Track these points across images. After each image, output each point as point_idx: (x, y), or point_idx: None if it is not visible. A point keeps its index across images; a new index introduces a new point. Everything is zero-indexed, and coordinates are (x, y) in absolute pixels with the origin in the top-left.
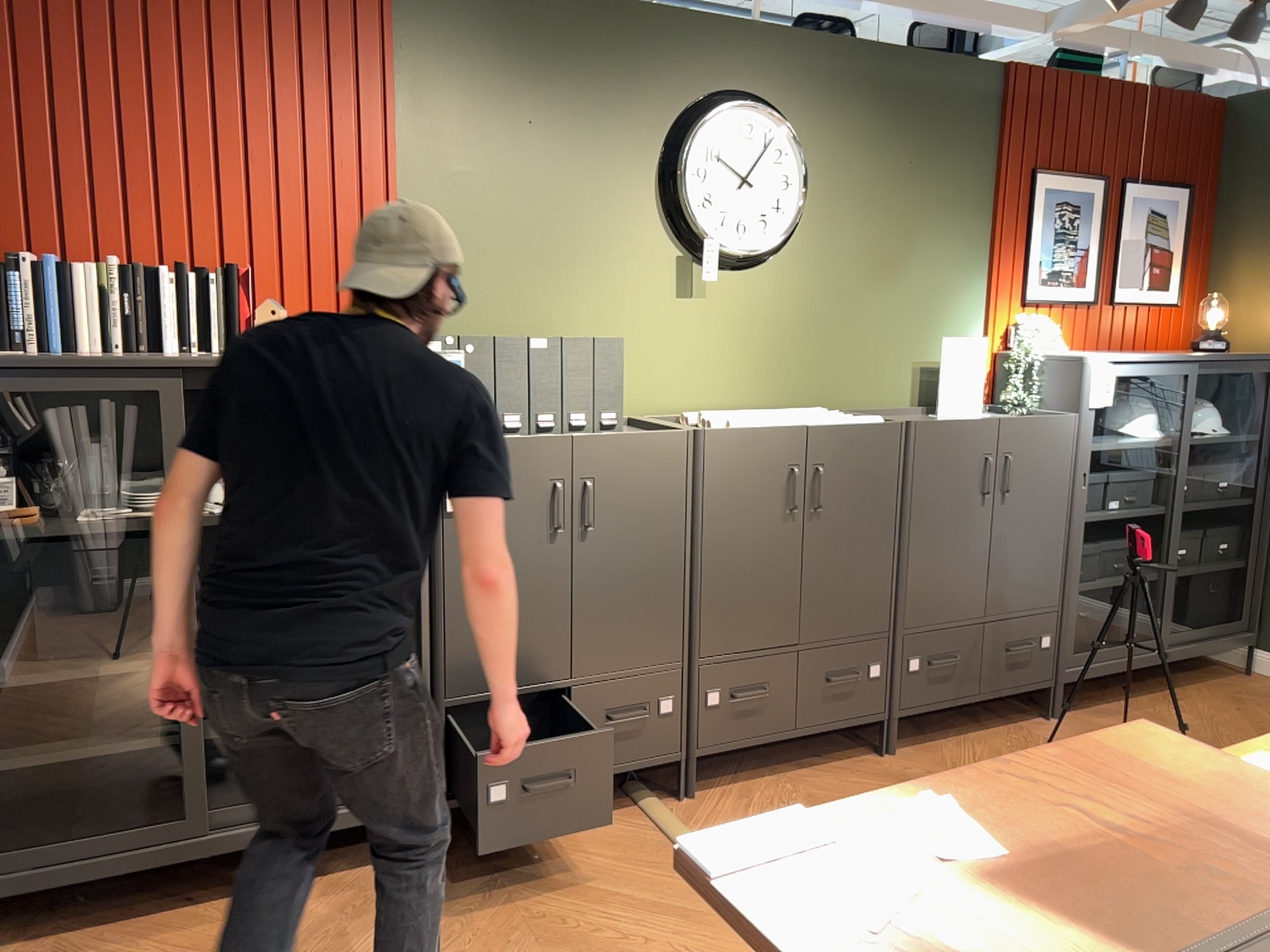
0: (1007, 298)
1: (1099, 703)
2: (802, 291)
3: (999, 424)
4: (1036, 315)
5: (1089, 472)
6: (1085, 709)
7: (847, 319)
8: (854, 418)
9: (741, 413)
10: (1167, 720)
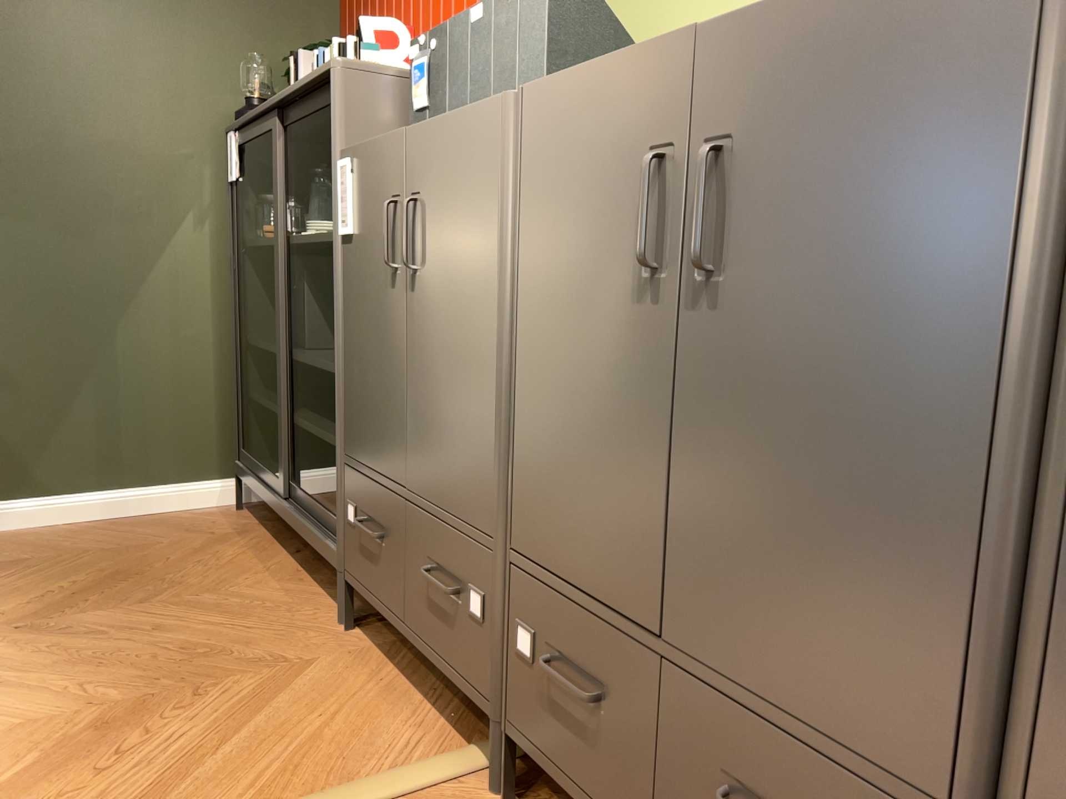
0: None
1: None
2: None
3: None
4: None
5: None
6: None
7: None
8: None
9: None
10: None
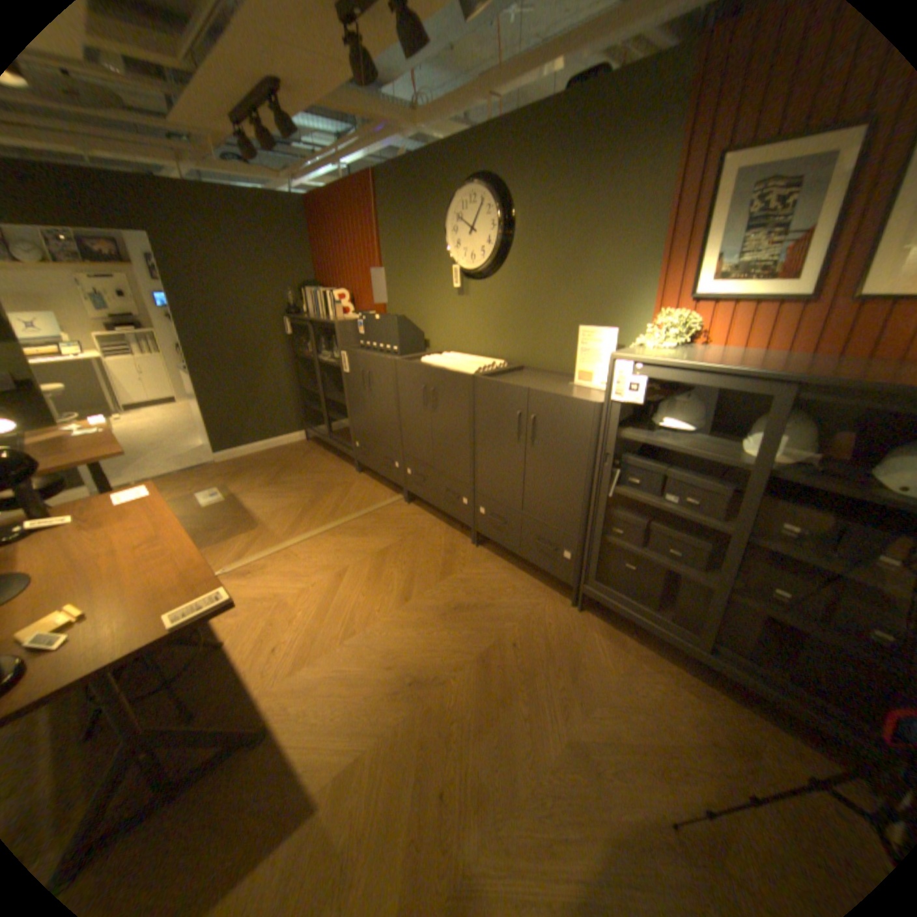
0: (674, 292)
1: (634, 637)
2: (513, 291)
3: (527, 392)
4: (685, 311)
5: (612, 454)
6: (612, 627)
7: (539, 309)
8: (464, 368)
9: (455, 357)
10: (632, 678)
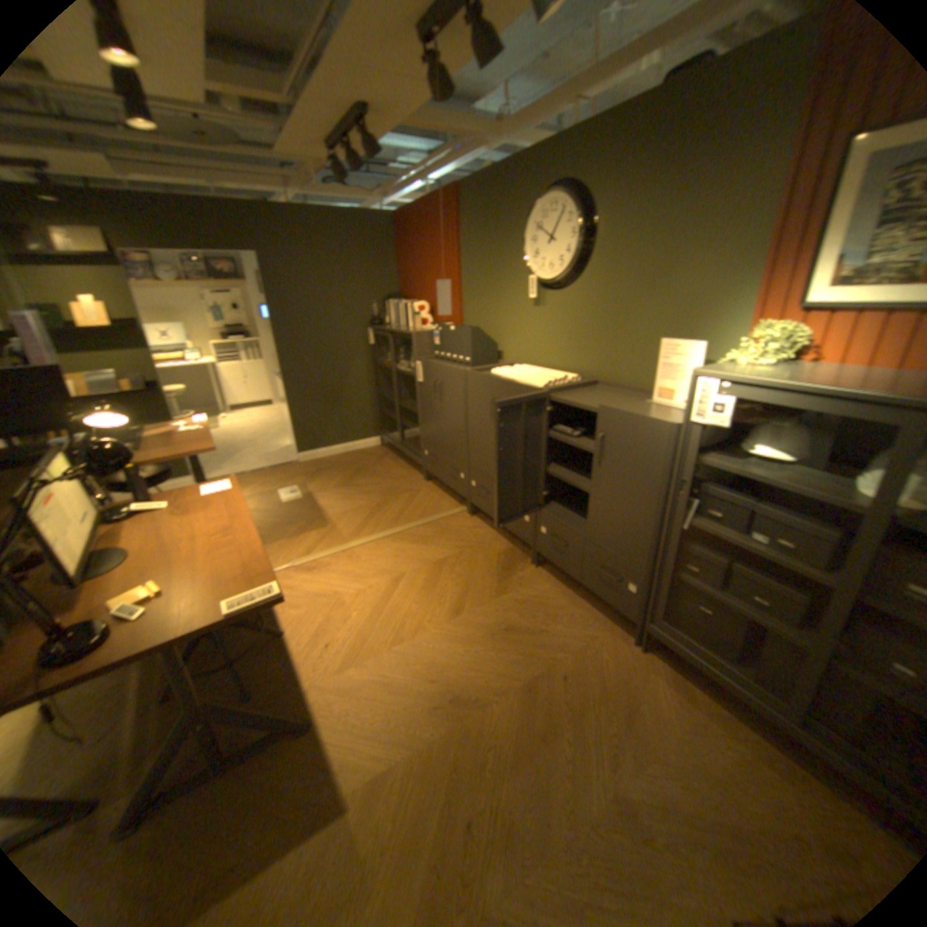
0: (778, 301)
1: (707, 691)
2: (592, 301)
3: (598, 408)
4: (791, 322)
5: (690, 481)
6: (680, 676)
7: (619, 320)
8: (534, 381)
9: (527, 369)
10: (699, 738)
